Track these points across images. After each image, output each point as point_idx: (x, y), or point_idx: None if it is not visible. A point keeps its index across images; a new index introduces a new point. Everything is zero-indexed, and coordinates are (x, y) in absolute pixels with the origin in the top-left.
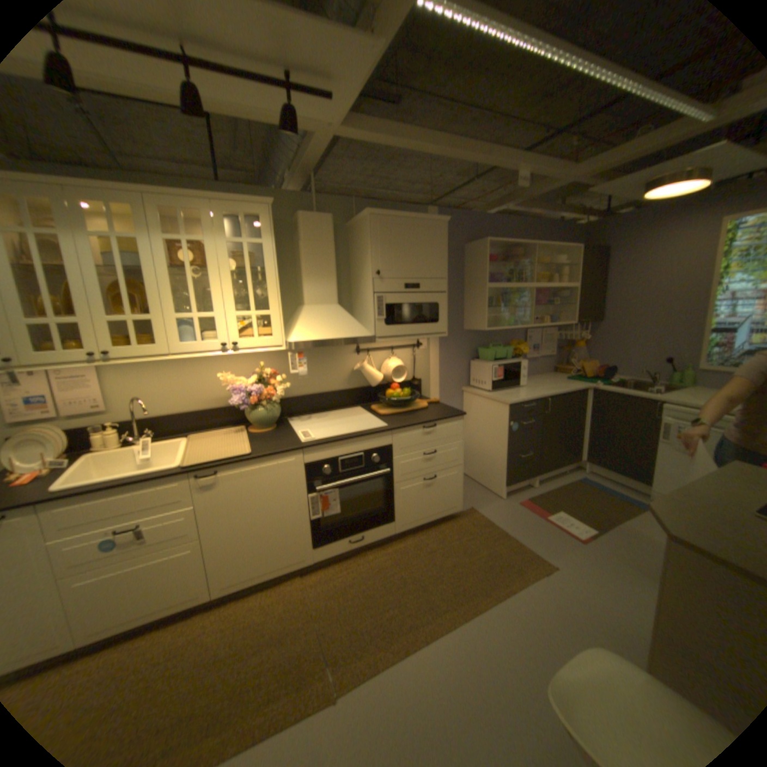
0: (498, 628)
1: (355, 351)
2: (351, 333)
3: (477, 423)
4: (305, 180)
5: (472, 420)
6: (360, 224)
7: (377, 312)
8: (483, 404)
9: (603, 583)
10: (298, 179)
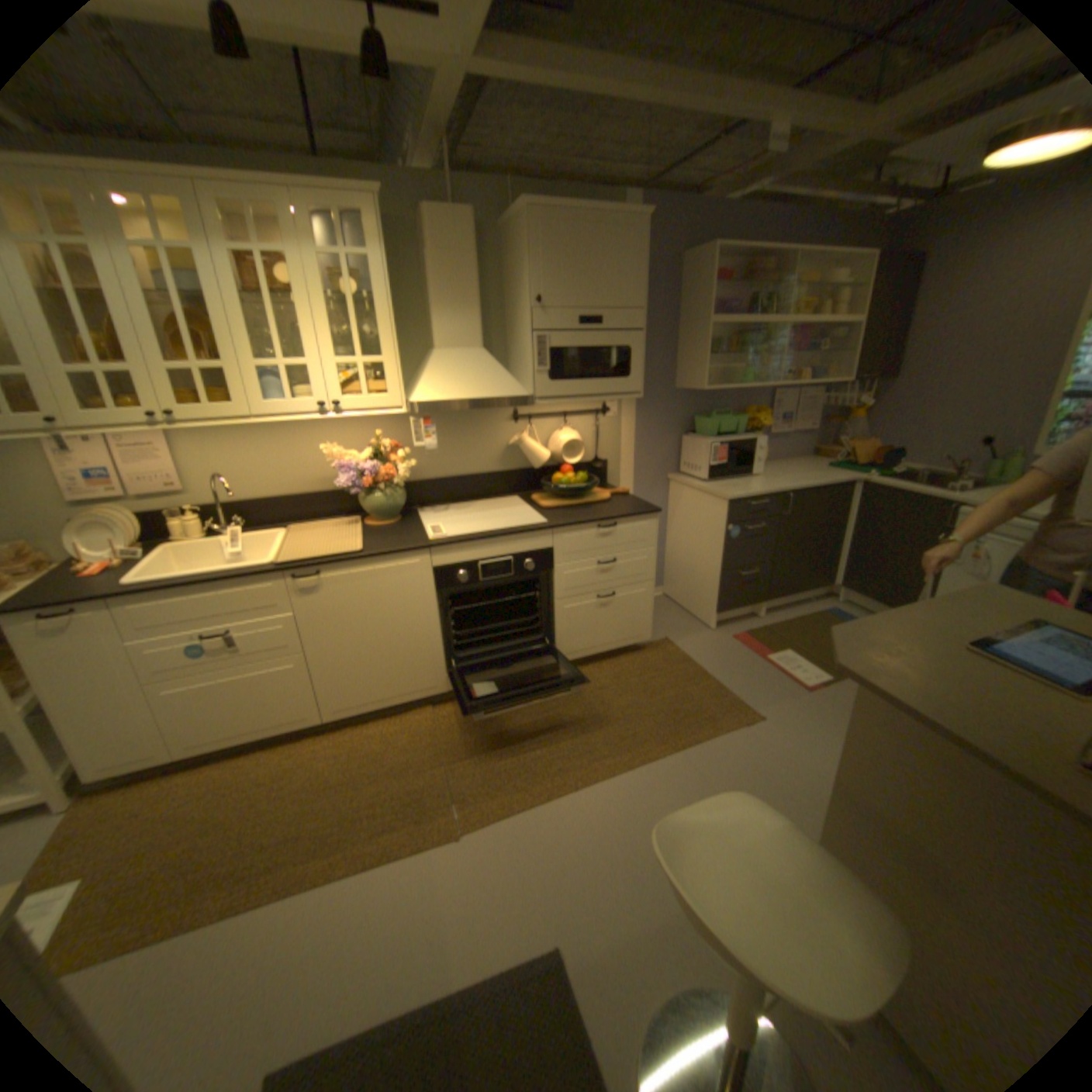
0: (669, 779)
1: (512, 418)
2: (499, 391)
3: (686, 525)
4: (437, 151)
5: (679, 522)
6: (516, 222)
7: (538, 361)
8: (695, 498)
9: (822, 739)
10: (426, 150)
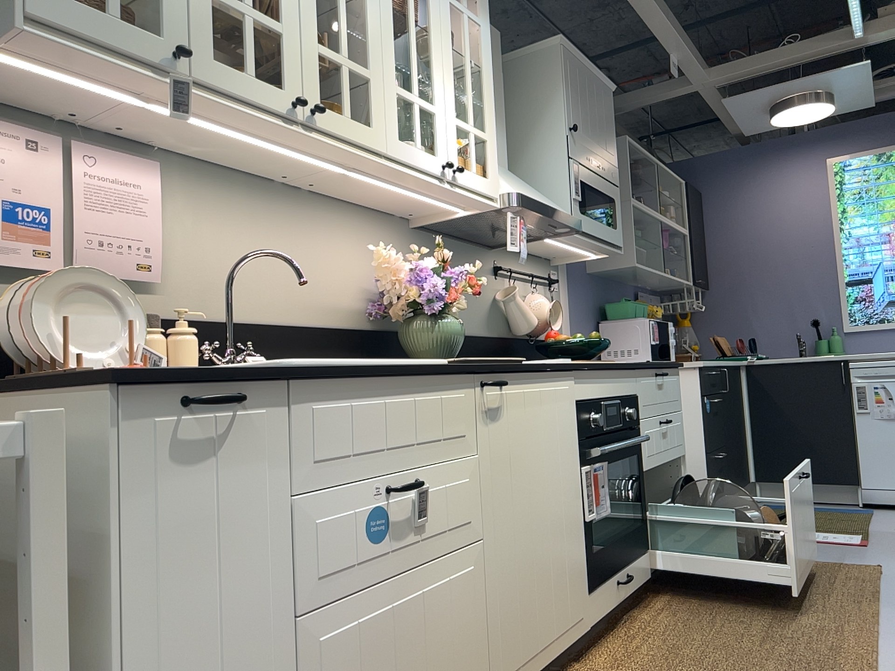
0: None
1: (495, 270)
2: (558, 208)
3: None
4: None
5: None
6: (529, 61)
7: (575, 188)
8: None
9: None
10: None
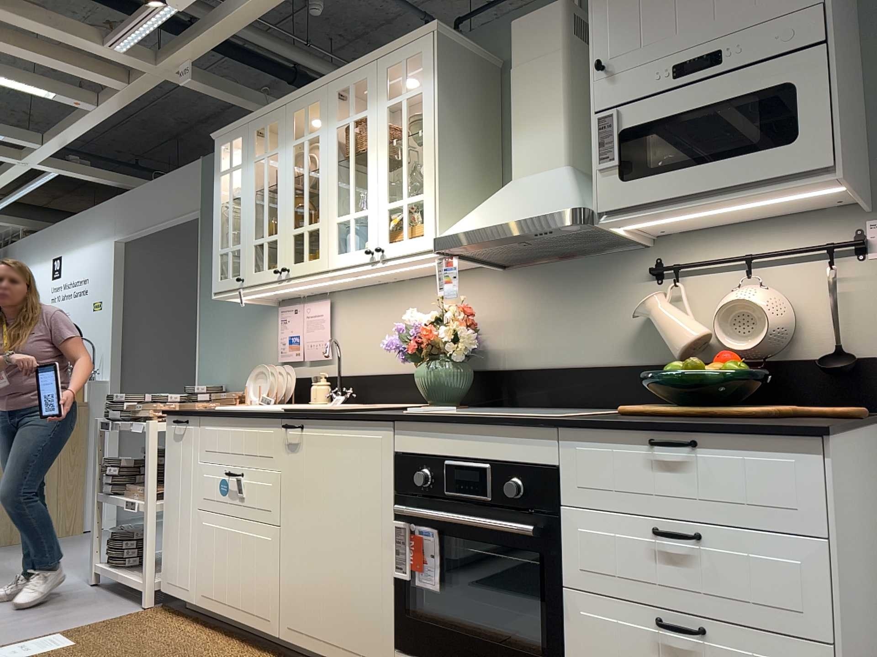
0: None
1: (650, 274)
2: (537, 209)
3: None
4: None
5: None
6: None
7: (598, 154)
8: None
9: None
10: None
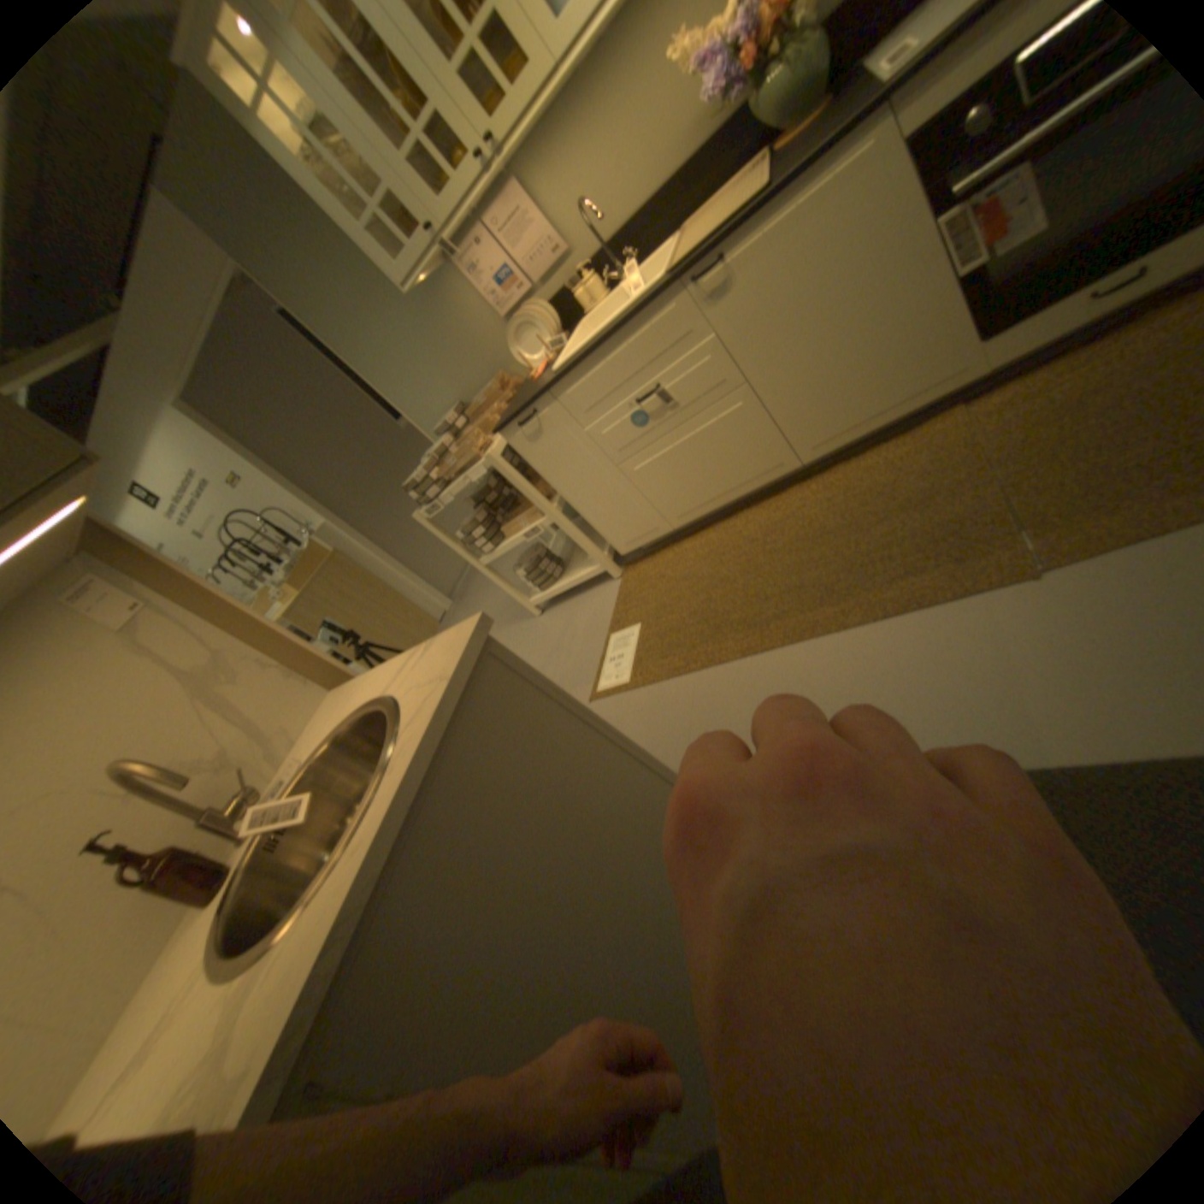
0: None
1: None
2: None
3: None
4: None
5: None
6: None
7: None
8: None
9: None
10: None
